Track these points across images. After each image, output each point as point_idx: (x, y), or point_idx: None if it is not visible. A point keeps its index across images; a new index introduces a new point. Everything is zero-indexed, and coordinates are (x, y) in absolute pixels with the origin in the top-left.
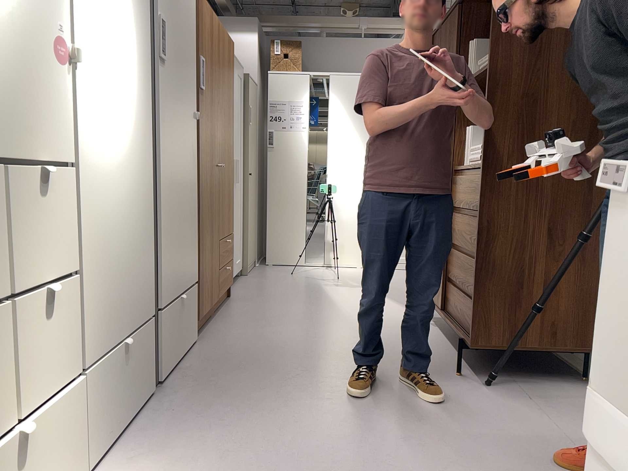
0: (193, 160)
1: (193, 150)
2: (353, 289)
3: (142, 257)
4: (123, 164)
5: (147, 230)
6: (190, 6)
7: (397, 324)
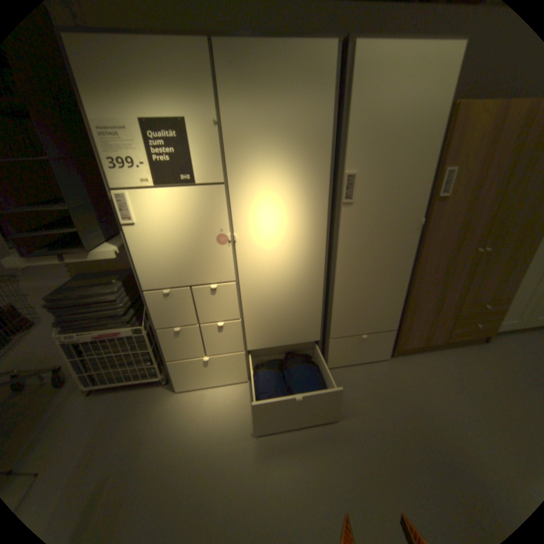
0: (406, 256)
1: (408, 249)
2: None
3: (308, 315)
4: (288, 274)
5: (316, 302)
6: (428, 130)
7: None
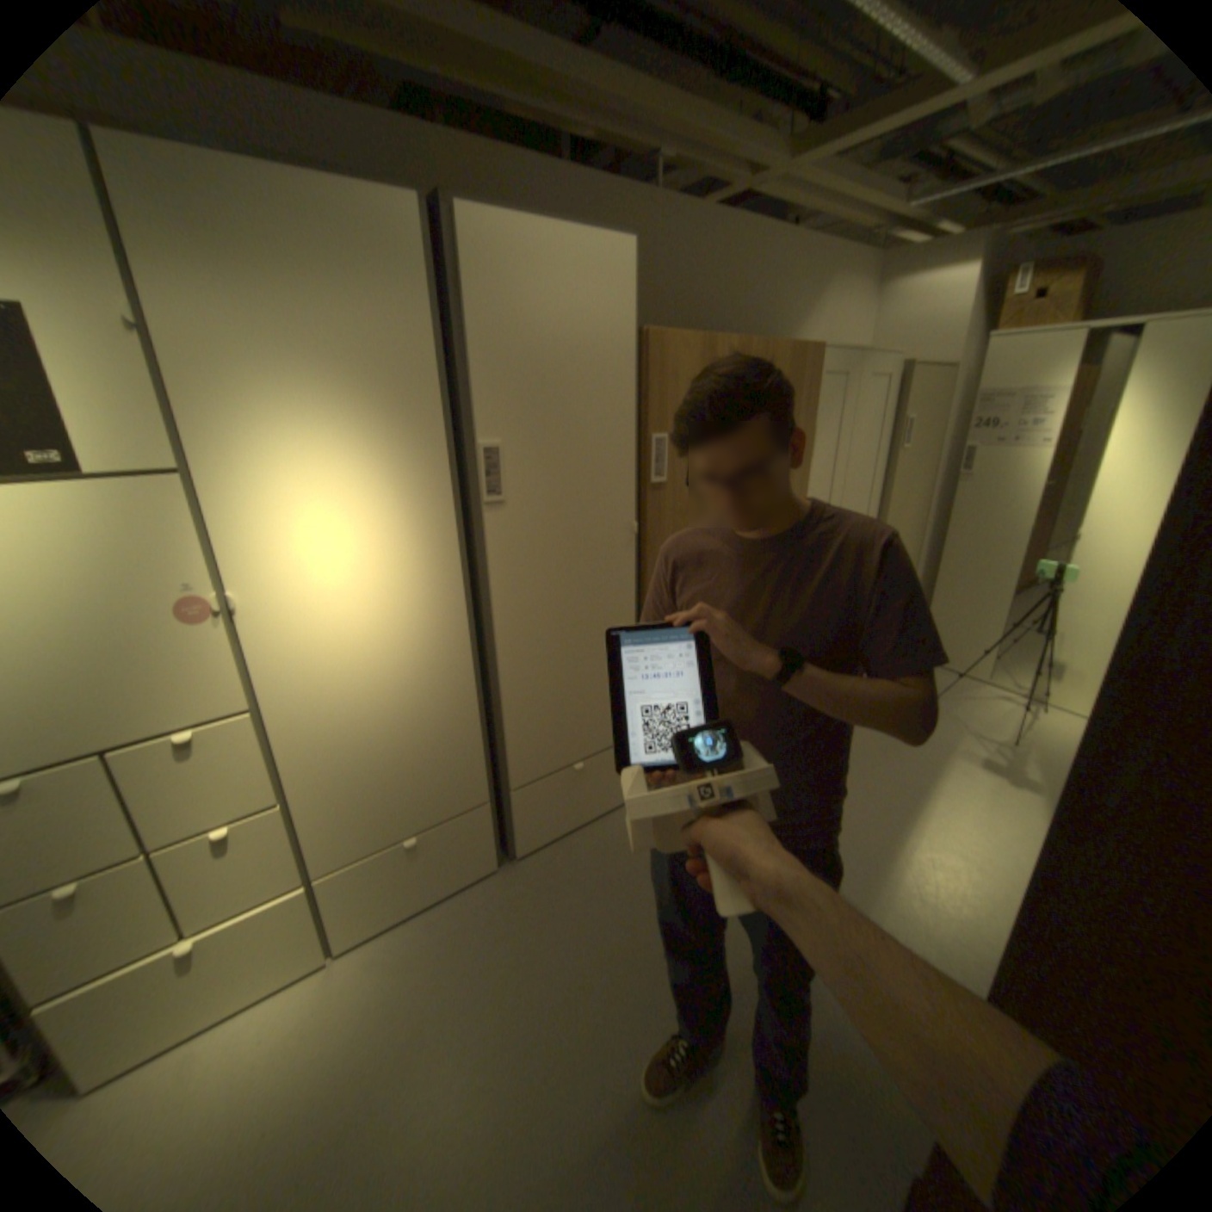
0: (621, 593)
1: (621, 580)
2: (1011, 790)
3: (452, 751)
4: (388, 669)
5: (465, 719)
6: (610, 373)
7: (974, 950)
